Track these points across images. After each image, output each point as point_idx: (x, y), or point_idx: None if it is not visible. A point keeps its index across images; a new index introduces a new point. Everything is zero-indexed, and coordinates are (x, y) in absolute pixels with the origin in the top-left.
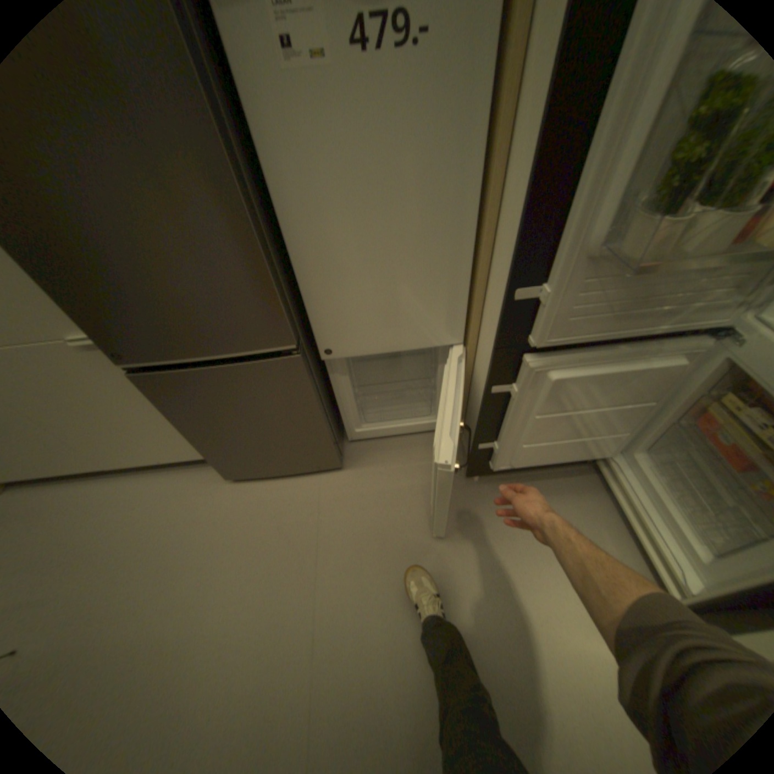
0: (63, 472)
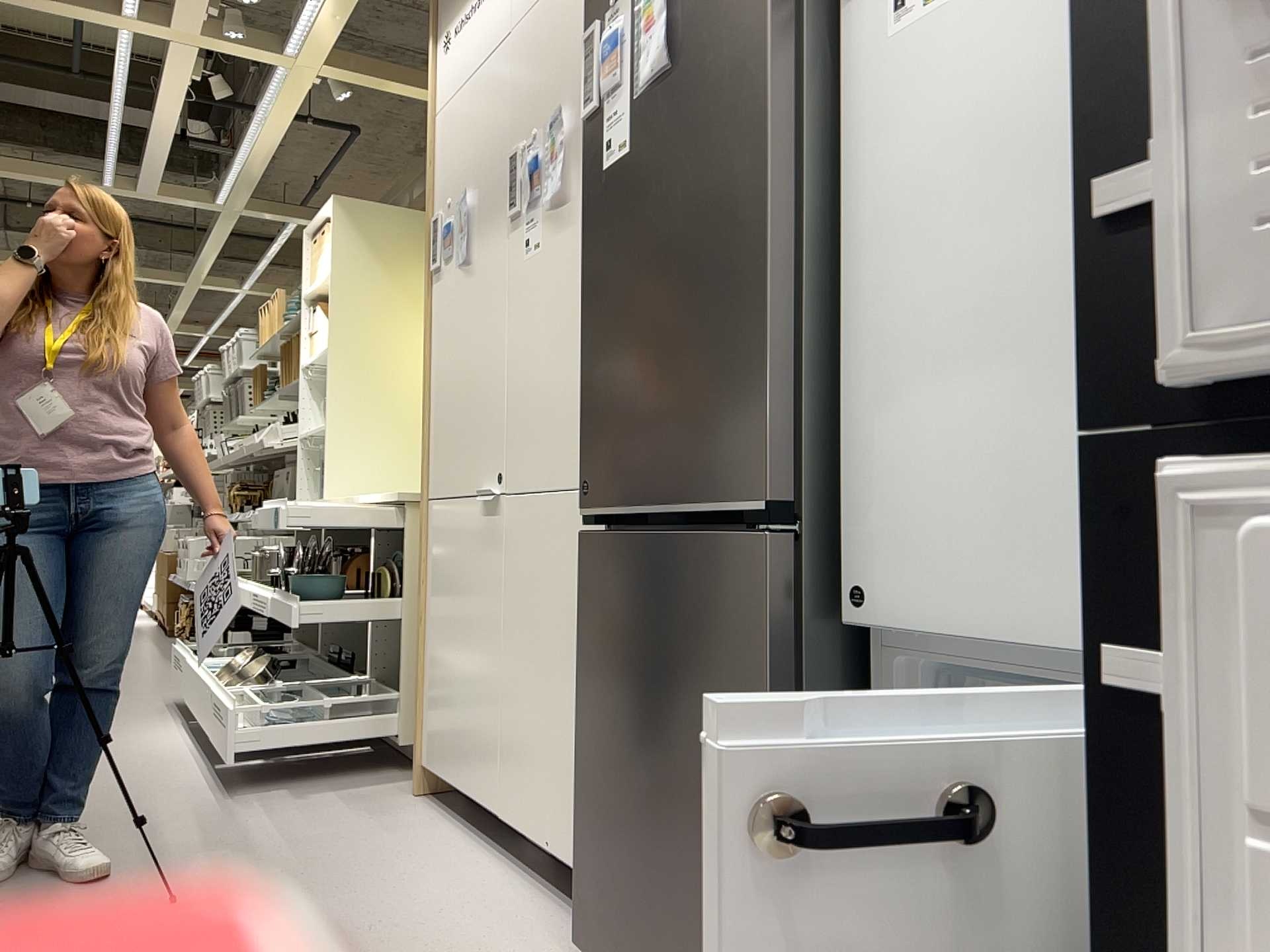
0: (471, 792)
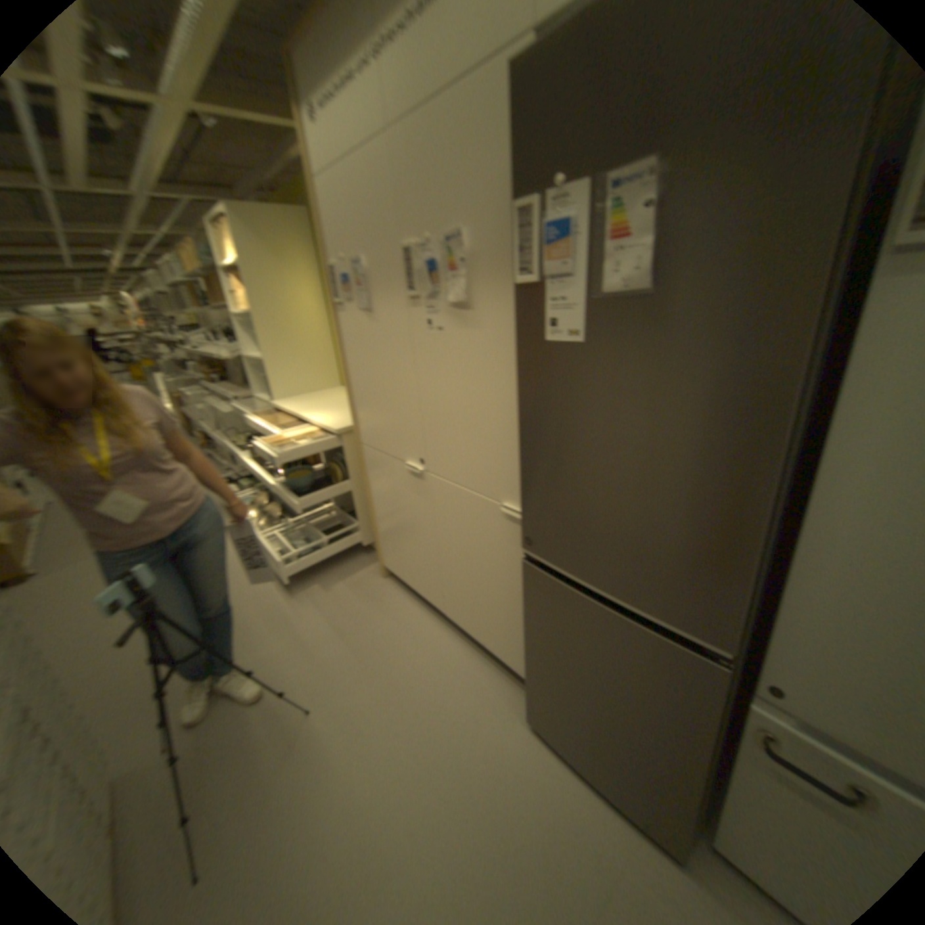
0: (421, 594)
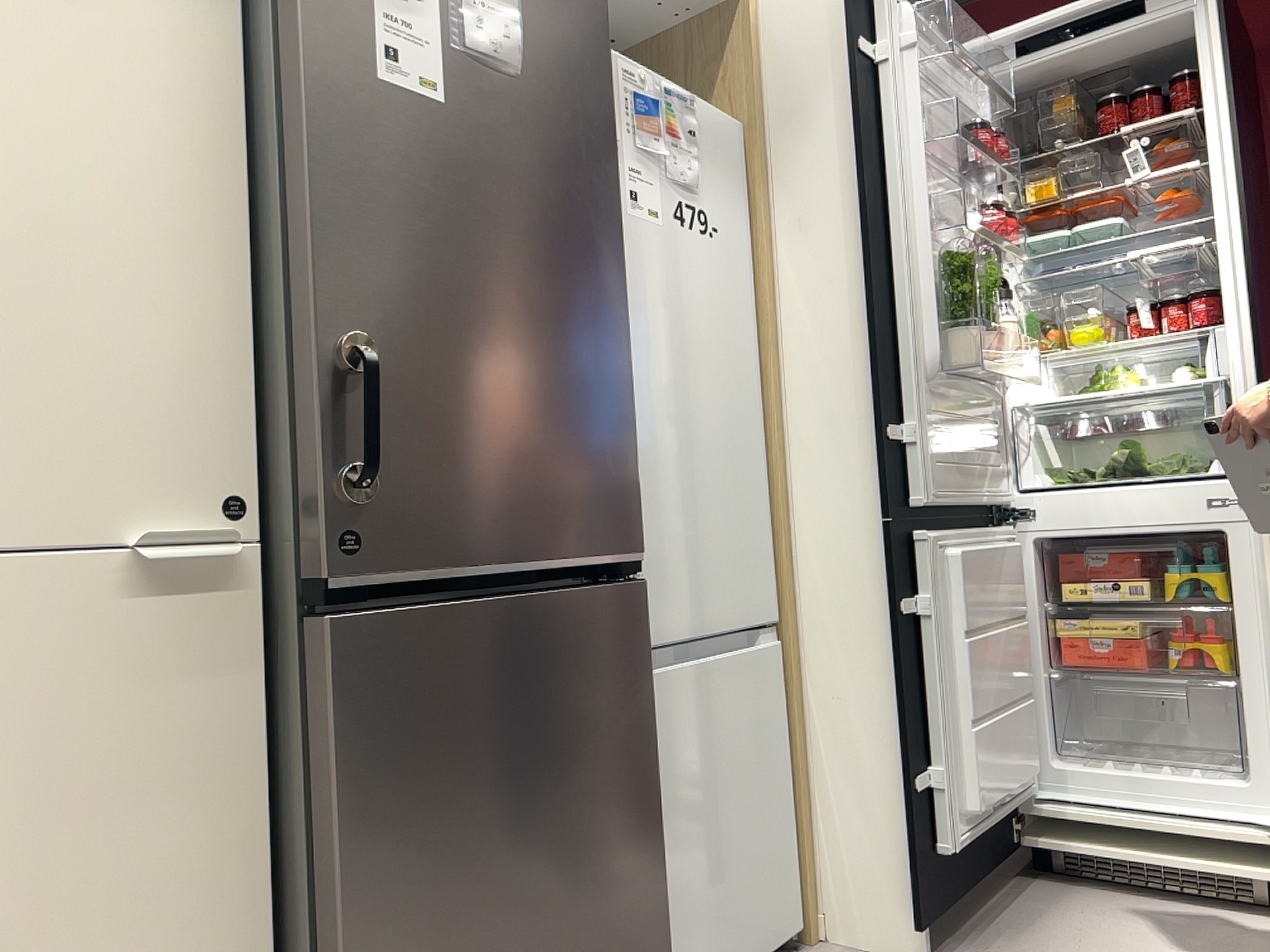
0: None
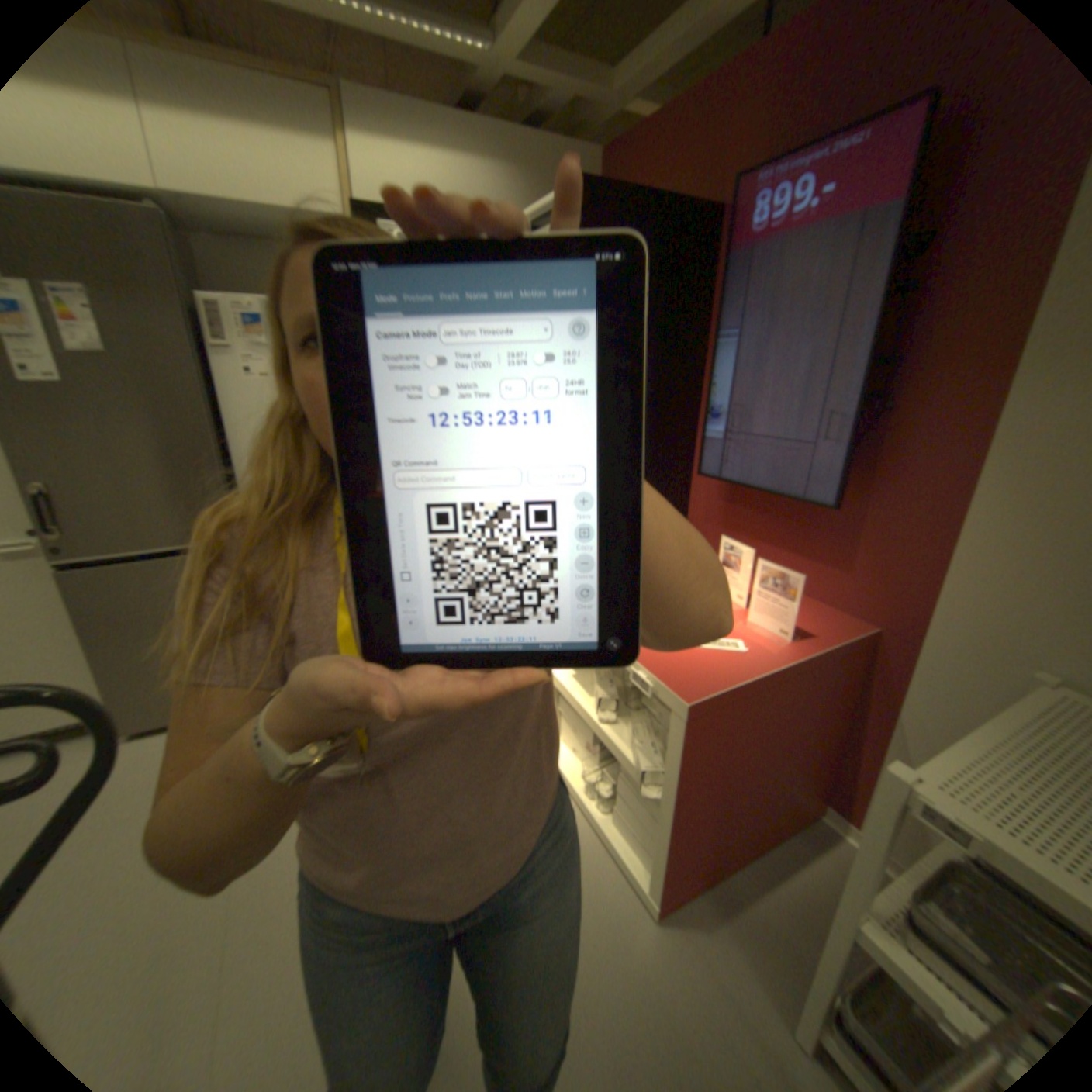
0: None
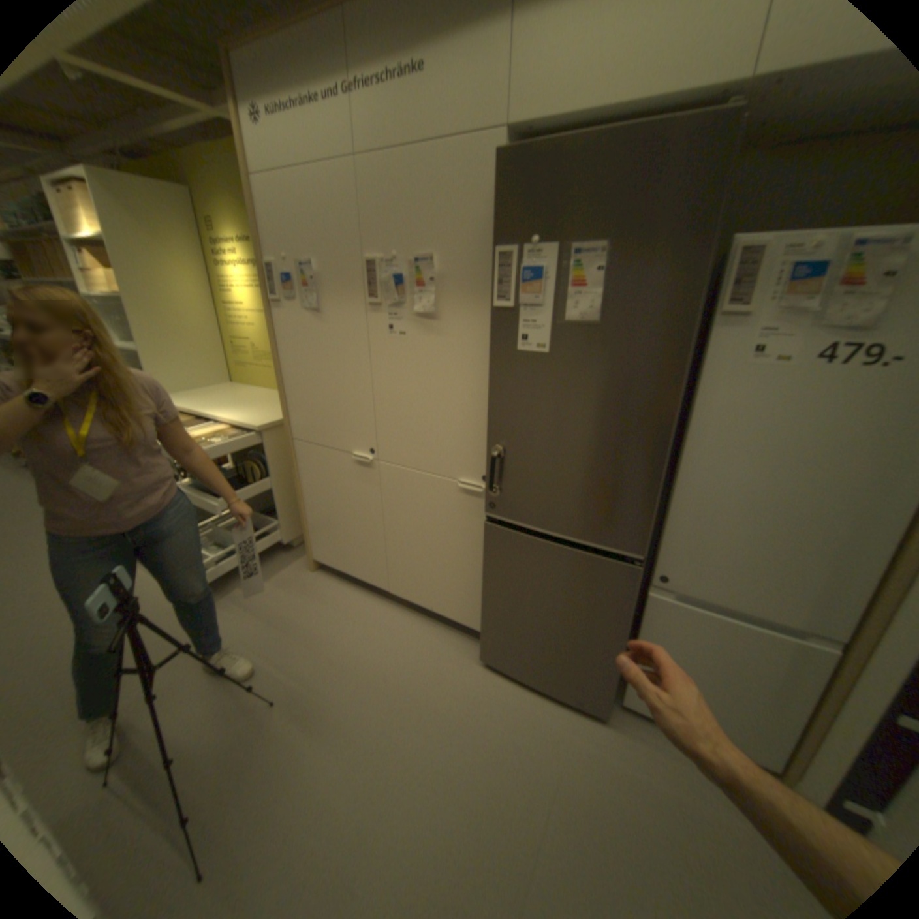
0: (362, 578)
